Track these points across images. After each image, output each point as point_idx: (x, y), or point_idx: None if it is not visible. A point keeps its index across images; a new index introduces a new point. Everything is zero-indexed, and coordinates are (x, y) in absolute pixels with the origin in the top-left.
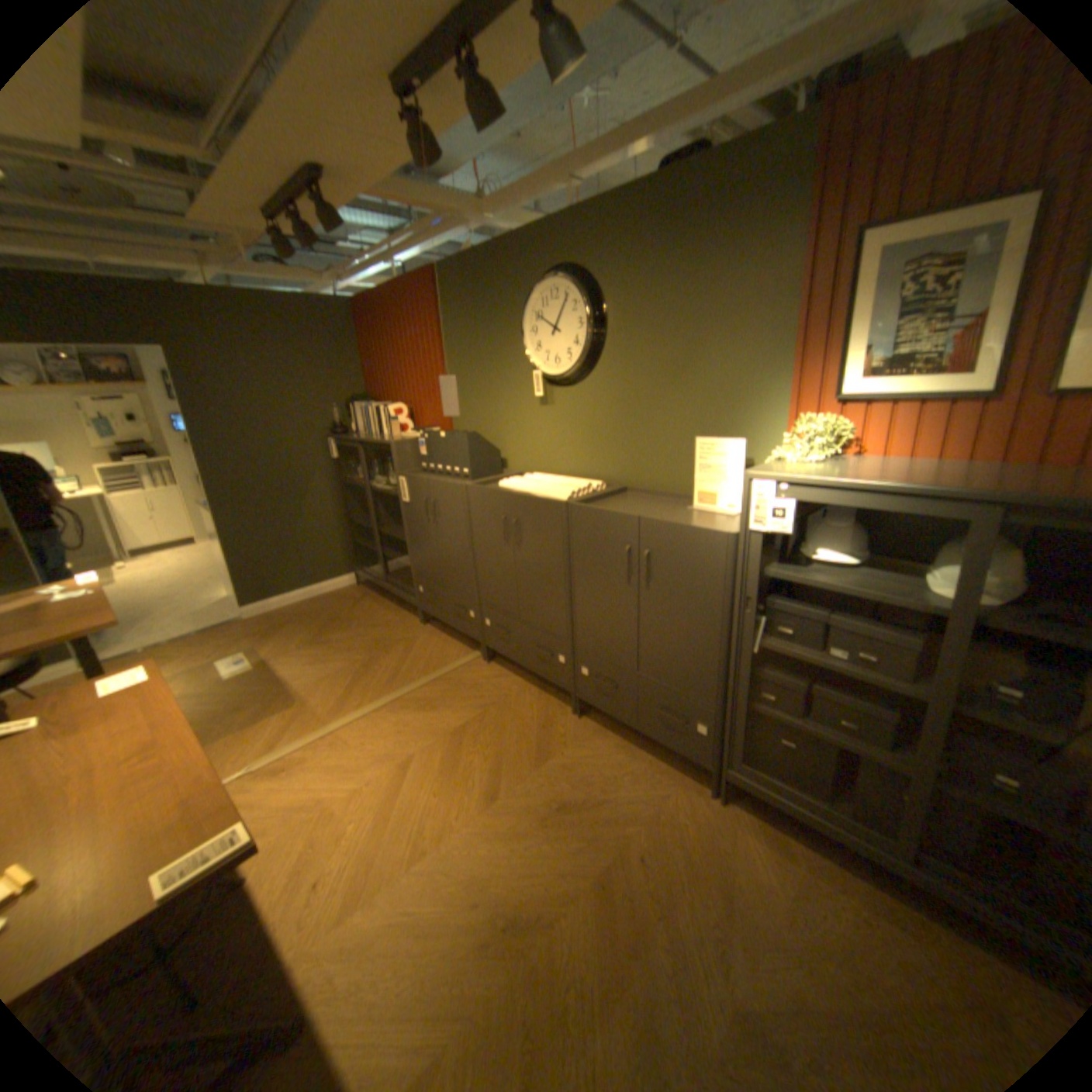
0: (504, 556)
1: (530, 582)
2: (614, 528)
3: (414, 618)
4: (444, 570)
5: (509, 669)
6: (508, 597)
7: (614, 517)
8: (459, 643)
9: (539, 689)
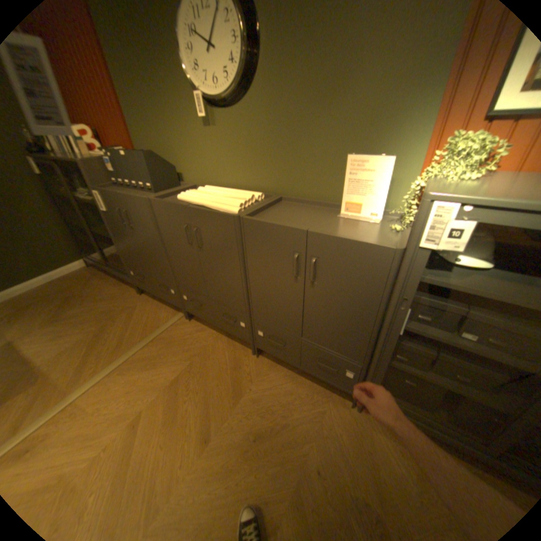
0: (190, 255)
1: (213, 274)
2: (283, 238)
3: (132, 289)
4: (146, 261)
5: (204, 323)
6: (197, 283)
7: (283, 230)
8: (167, 307)
9: (227, 337)
